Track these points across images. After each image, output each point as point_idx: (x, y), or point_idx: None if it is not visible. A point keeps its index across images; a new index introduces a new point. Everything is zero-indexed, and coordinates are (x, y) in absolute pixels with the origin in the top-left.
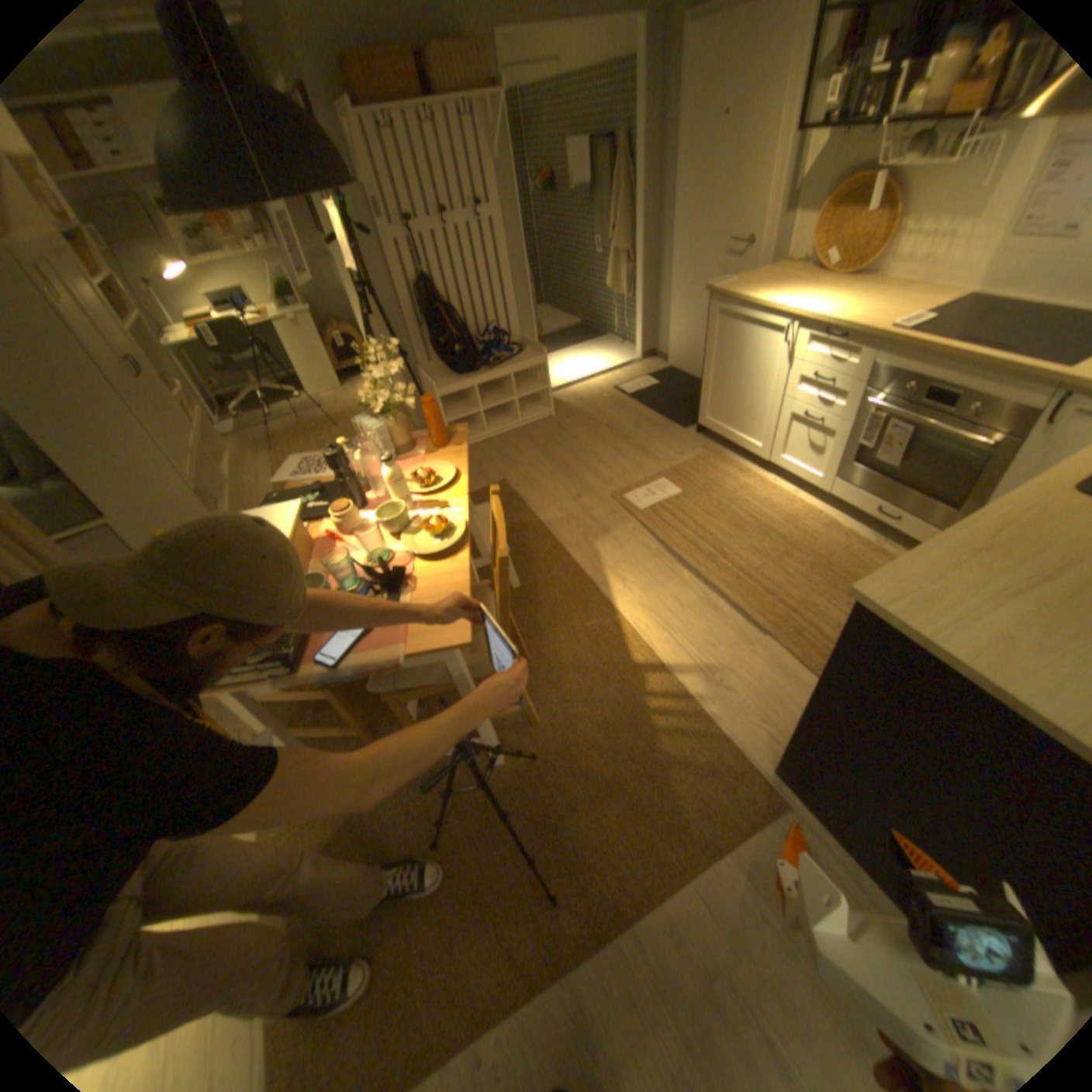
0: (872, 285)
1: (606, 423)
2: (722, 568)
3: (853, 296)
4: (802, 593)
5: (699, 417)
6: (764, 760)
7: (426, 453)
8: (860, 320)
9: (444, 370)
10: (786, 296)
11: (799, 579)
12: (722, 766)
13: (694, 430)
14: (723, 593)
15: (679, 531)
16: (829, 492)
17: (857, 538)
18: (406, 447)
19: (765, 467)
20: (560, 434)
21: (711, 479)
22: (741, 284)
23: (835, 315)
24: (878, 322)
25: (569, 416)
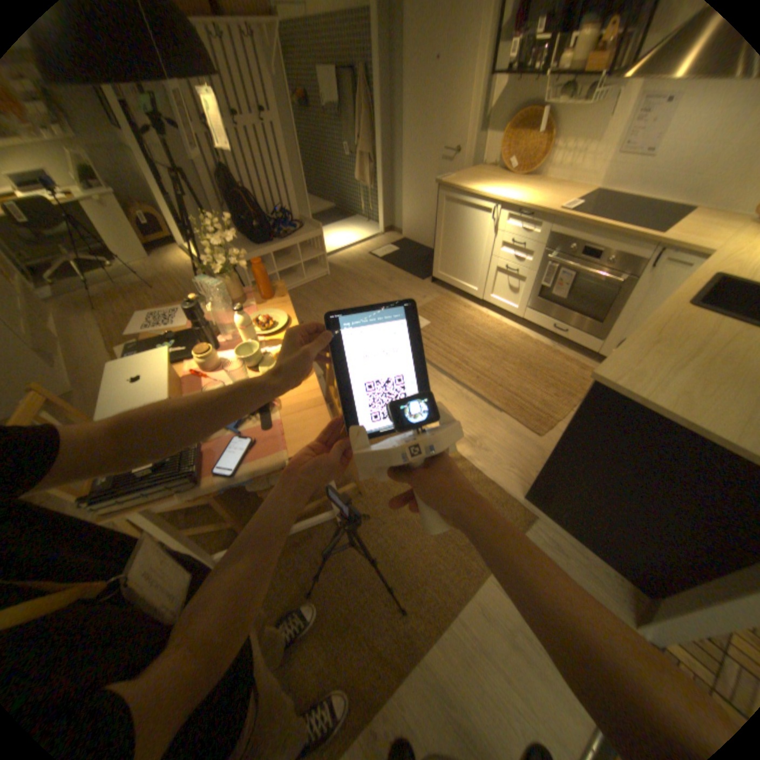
0: (540, 182)
1: (369, 278)
2: (466, 372)
3: (531, 188)
4: (517, 383)
5: (431, 272)
6: (516, 491)
7: (258, 303)
8: (540, 204)
9: (244, 241)
10: (490, 188)
11: (514, 374)
12: (492, 499)
13: (429, 281)
14: (470, 387)
15: (433, 350)
16: (522, 317)
17: (542, 345)
18: (239, 300)
19: (479, 303)
20: (337, 287)
21: (447, 313)
22: (459, 179)
23: (524, 201)
24: (551, 205)
25: (341, 274)
